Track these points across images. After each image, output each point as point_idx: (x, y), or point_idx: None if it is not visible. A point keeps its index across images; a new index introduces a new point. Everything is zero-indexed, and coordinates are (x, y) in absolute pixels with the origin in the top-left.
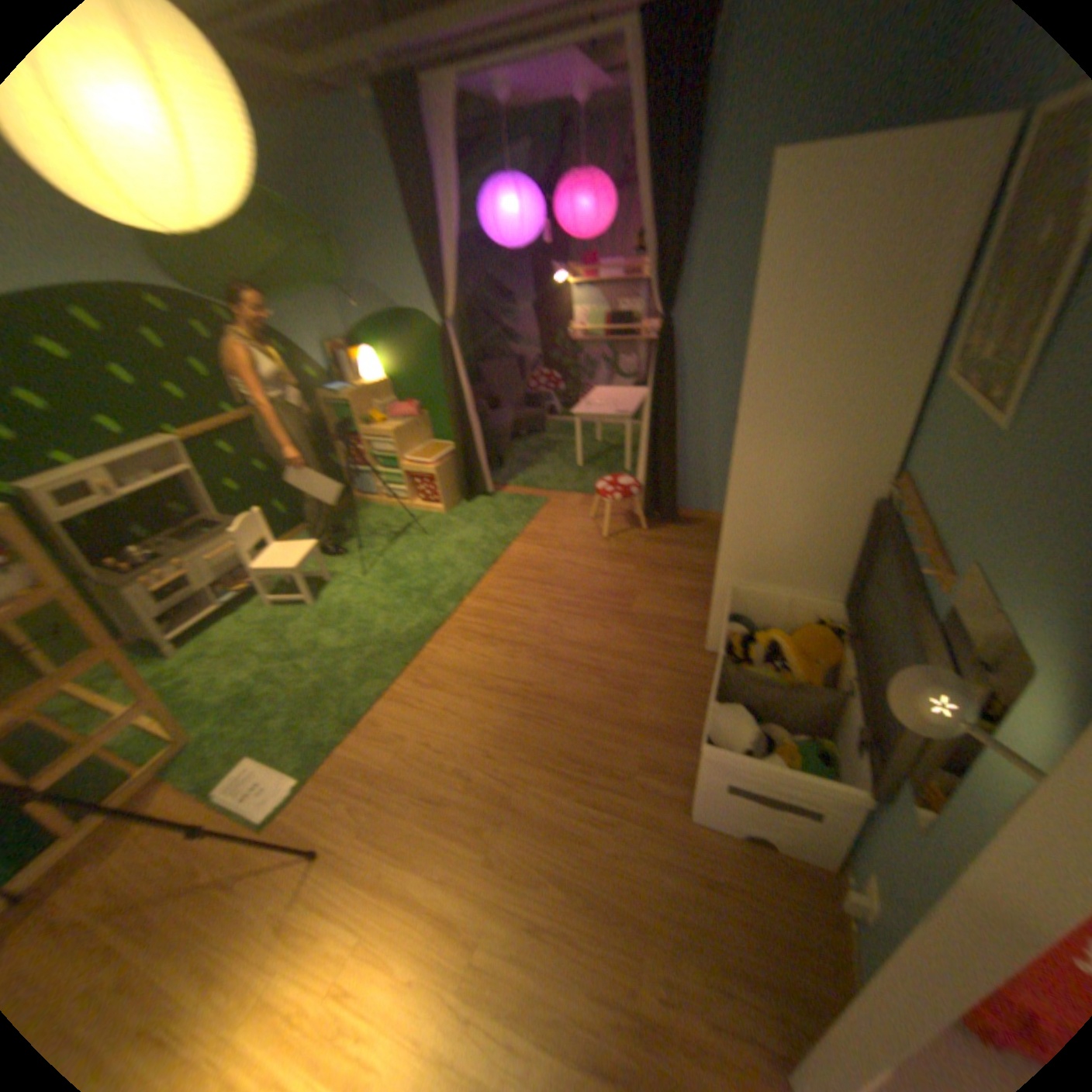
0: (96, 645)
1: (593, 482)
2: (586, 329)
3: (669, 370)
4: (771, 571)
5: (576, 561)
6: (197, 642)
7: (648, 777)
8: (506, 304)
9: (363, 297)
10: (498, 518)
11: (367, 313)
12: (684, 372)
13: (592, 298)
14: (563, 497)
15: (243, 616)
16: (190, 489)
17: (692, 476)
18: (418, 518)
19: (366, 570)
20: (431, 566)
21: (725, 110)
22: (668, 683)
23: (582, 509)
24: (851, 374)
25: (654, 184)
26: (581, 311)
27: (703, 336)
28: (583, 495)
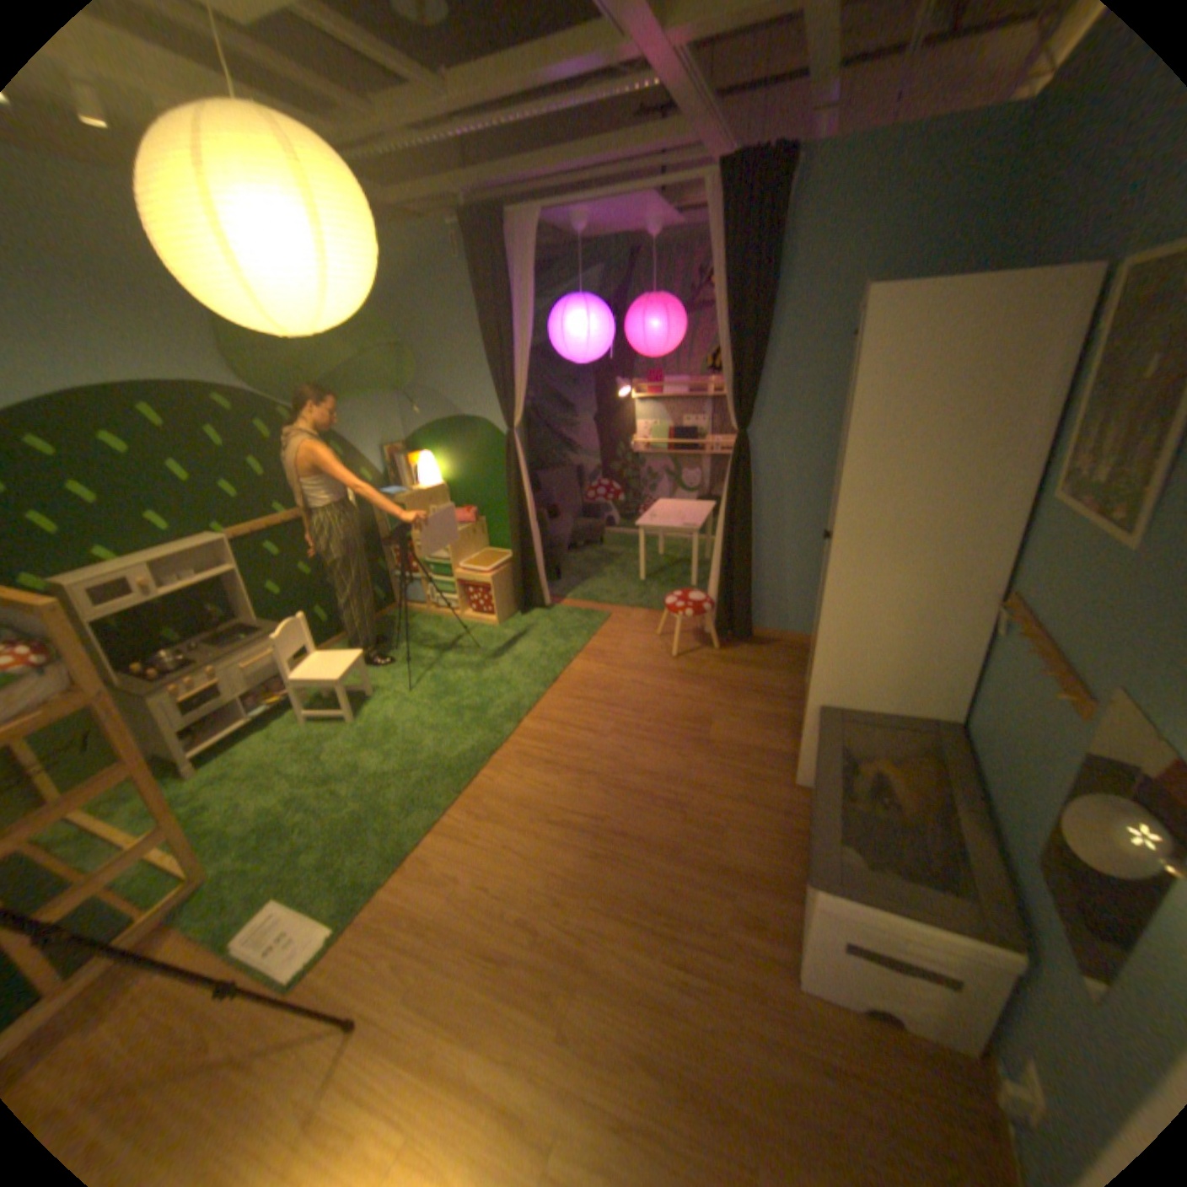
0: (127, 761)
1: (659, 598)
2: (650, 443)
3: (746, 485)
4: (871, 696)
5: (646, 682)
6: (223, 763)
7: (746, 935)
8: (568, 416)
9: (429, 405)
10: (559, 633)
11: (432, 420)
12: (760, 487)
13: (656, 414)
14: (627, 613)
15: (276, 734)
16: (234, 593)
17: (768, 594)
18: (471, 631)
19: (414, 686)
20: (487, 683)
21: (801, 249)
22: (759, 822)
23: (648, 626)
24: (954, 493)
25: (732, 311)
26: (645, 425)
27: (780, 453)
28: (649, 611)
